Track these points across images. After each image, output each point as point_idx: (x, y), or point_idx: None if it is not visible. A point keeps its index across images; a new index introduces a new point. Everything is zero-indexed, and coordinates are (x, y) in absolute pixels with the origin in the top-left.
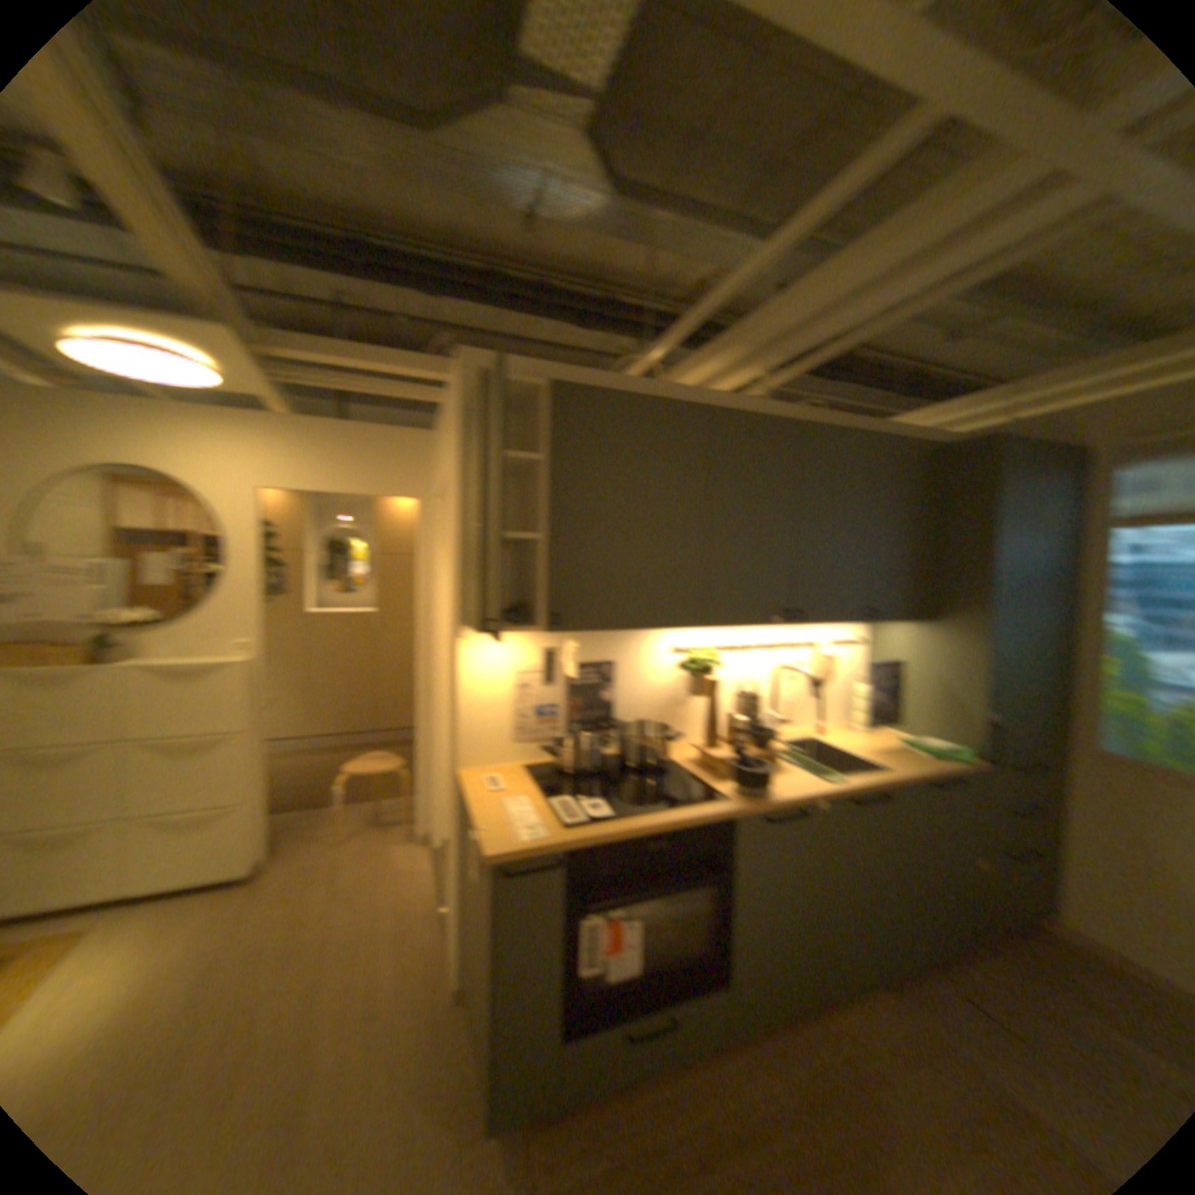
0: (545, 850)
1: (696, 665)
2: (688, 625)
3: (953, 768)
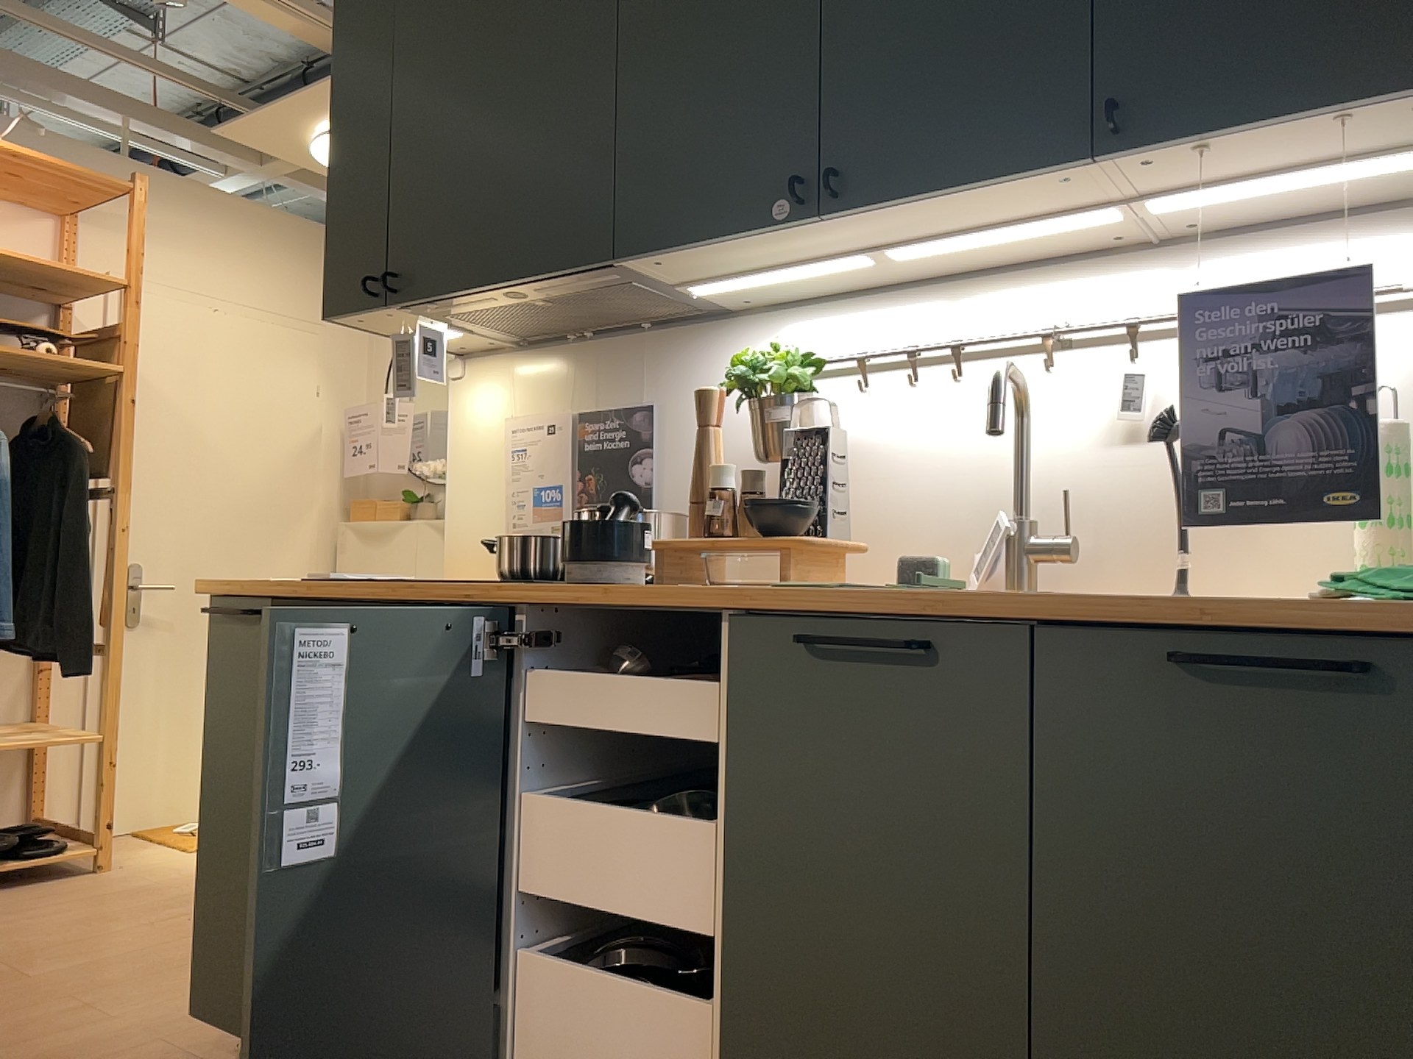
0: (247, 590)
1: (734, 377)
2: (623, 266)
3: (1358, 620)
